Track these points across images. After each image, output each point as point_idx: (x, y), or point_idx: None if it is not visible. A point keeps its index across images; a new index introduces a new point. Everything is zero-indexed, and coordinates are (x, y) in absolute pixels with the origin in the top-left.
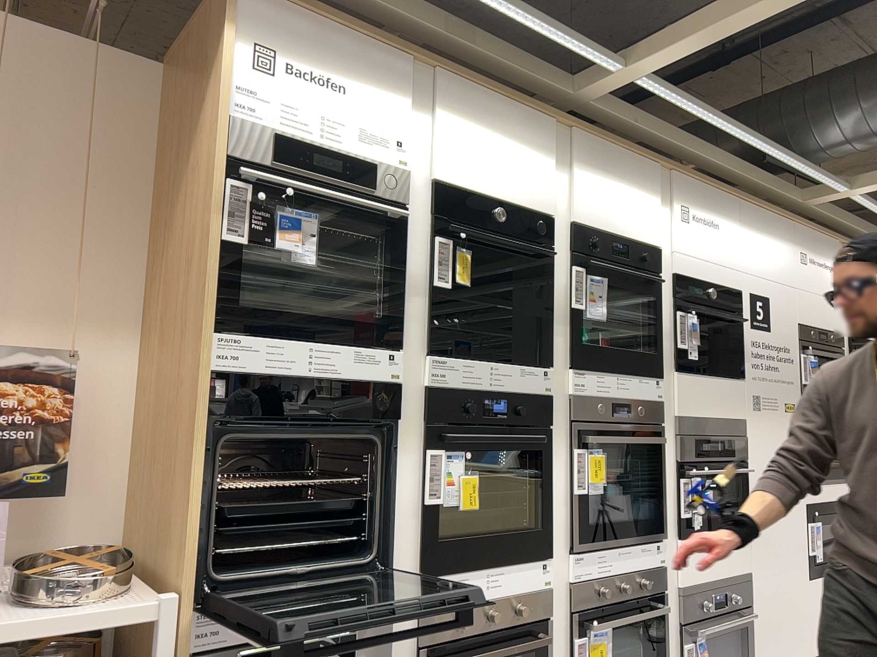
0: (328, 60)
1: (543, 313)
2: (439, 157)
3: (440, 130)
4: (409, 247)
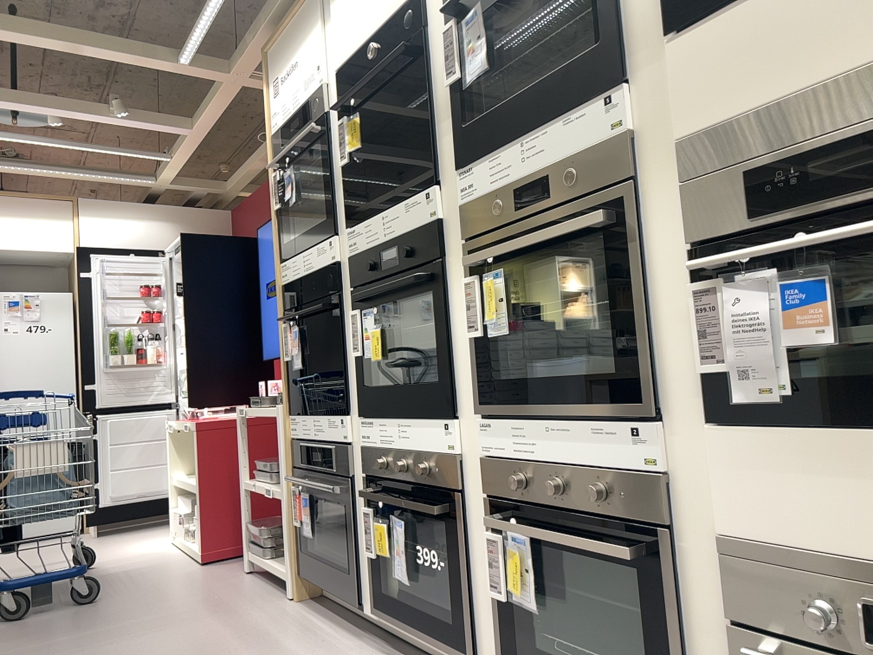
0: (286, 48)
1: (429, 116)
2: (333, 43)
3: (331, 17)
4: (331, 143)
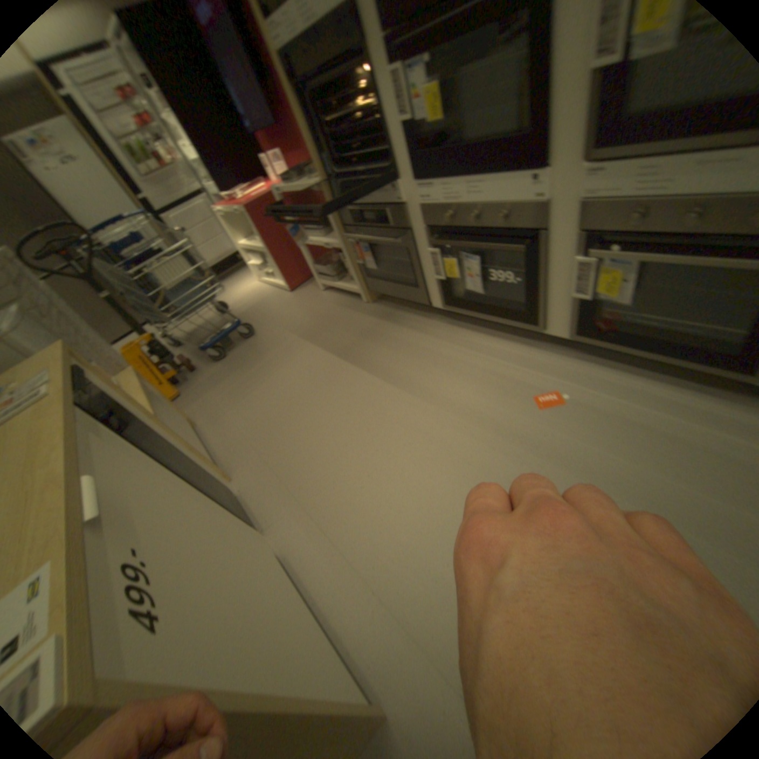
0: None
1: None
2: None
3: None
4: None
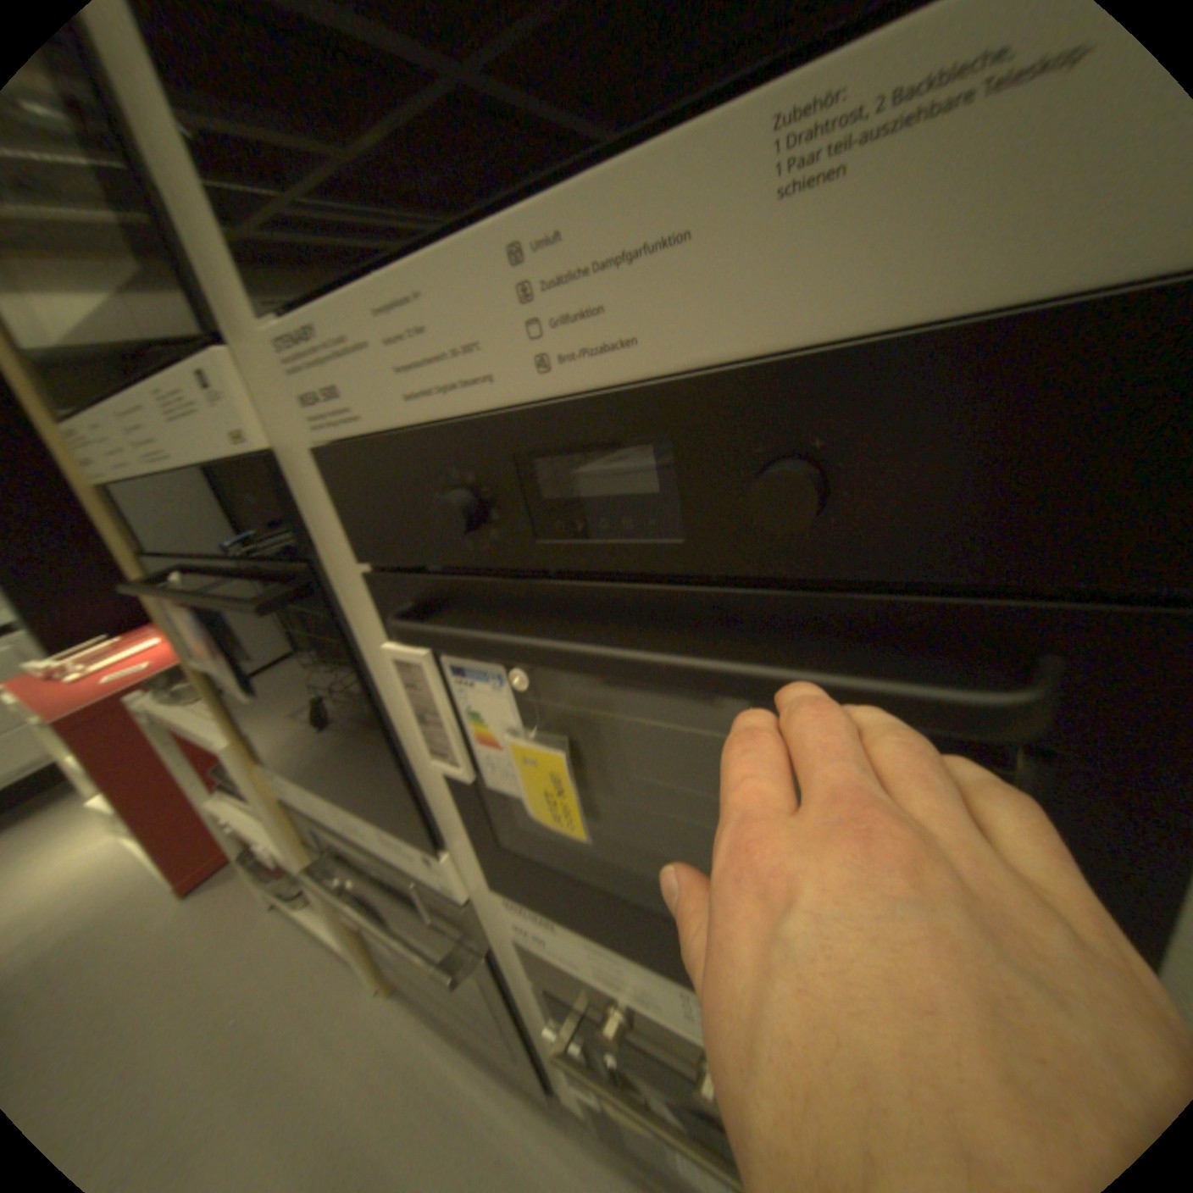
0: None
1: None
2: None
3: None
4: None
